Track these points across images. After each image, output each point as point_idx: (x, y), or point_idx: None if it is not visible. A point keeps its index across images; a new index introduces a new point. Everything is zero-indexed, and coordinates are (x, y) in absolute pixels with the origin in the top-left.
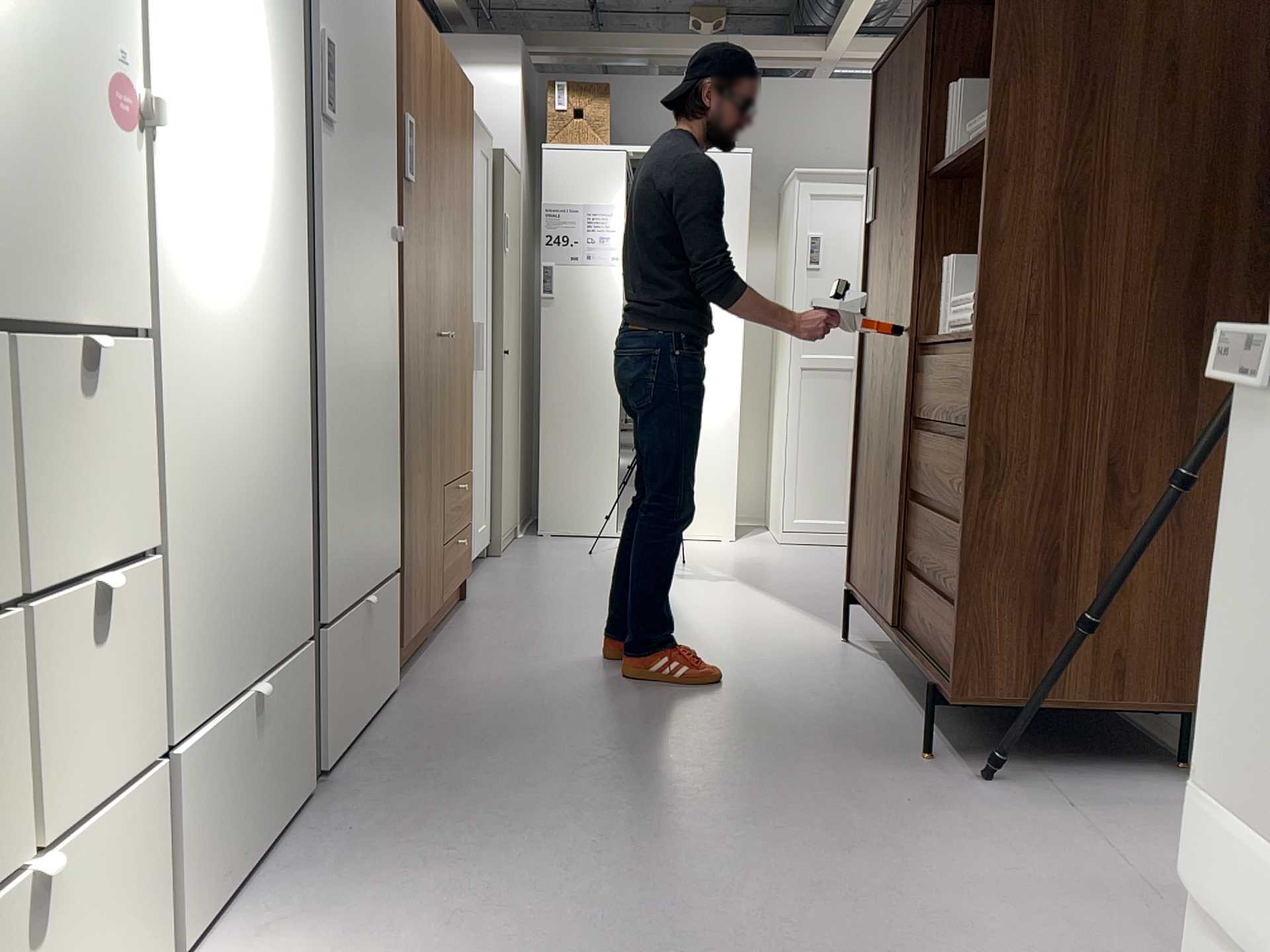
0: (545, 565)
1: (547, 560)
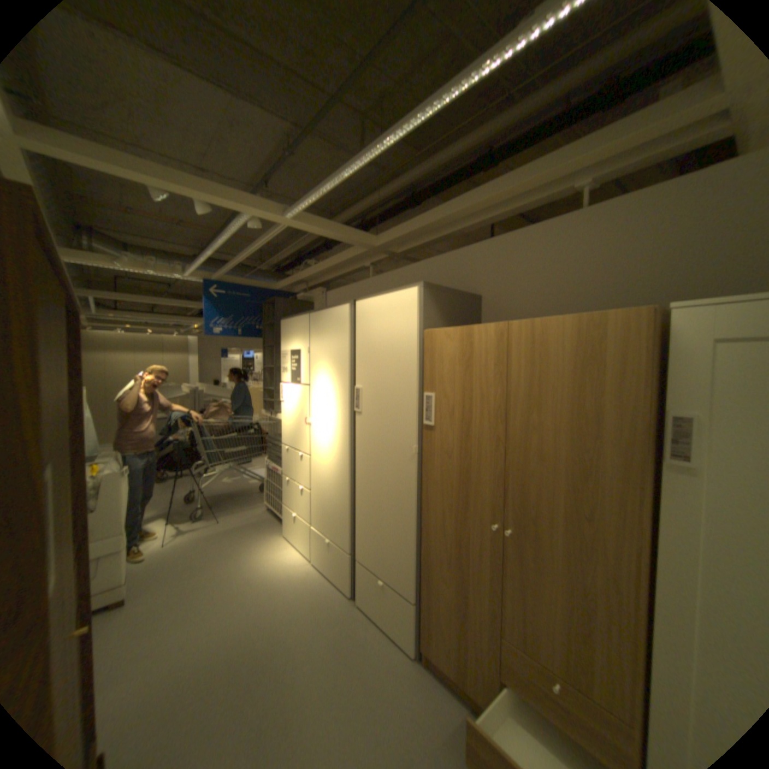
0: None
1: None
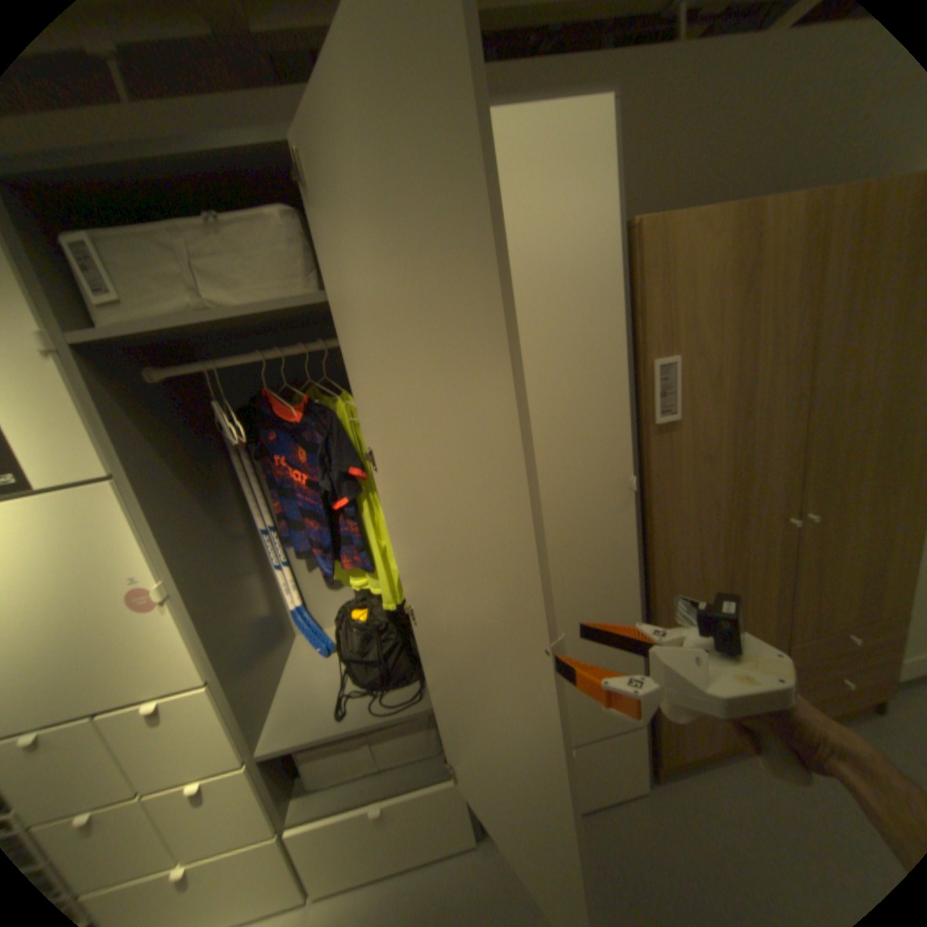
0: None
1: None
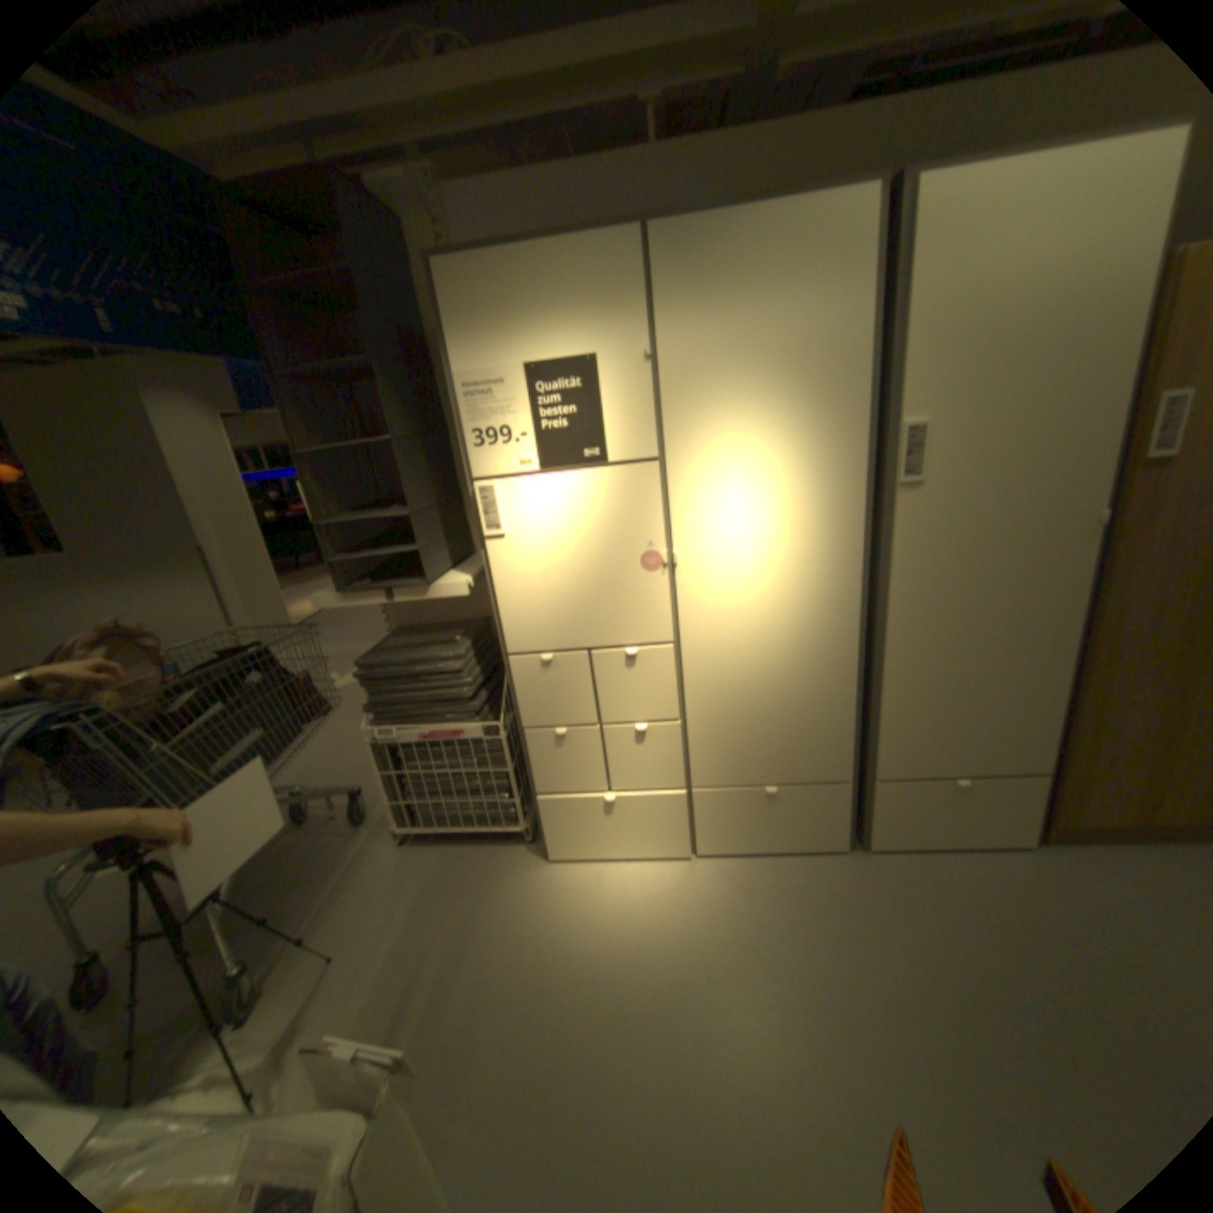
0: None
1: None
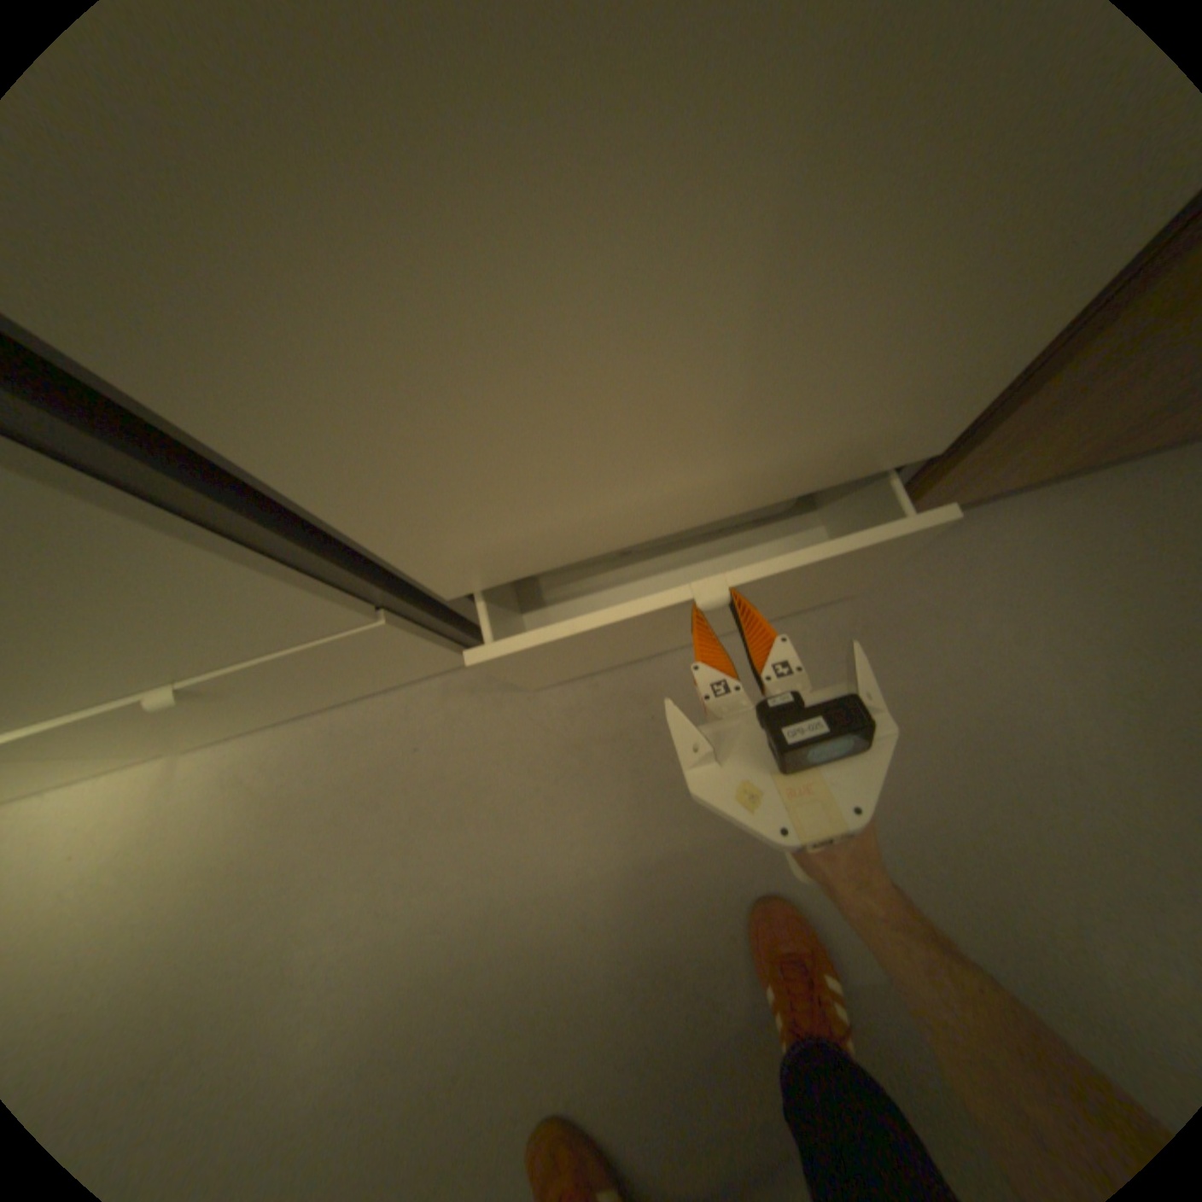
0: None
1: None
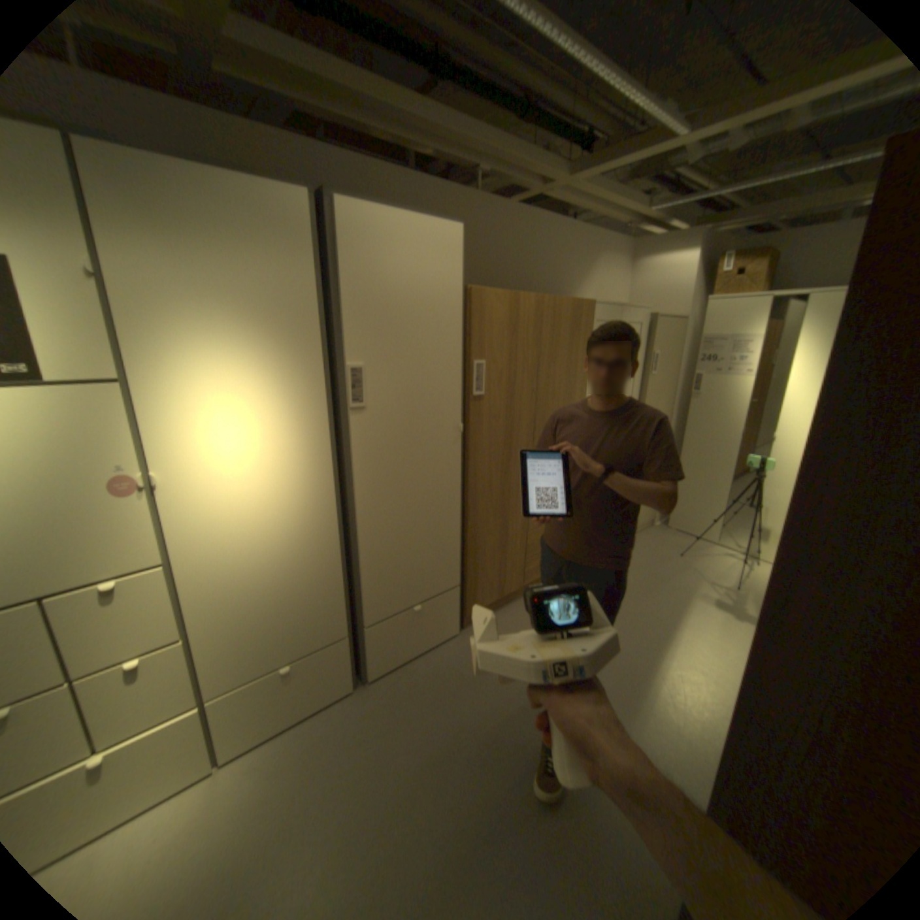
0: (642, 558)
1: (648, 553)
